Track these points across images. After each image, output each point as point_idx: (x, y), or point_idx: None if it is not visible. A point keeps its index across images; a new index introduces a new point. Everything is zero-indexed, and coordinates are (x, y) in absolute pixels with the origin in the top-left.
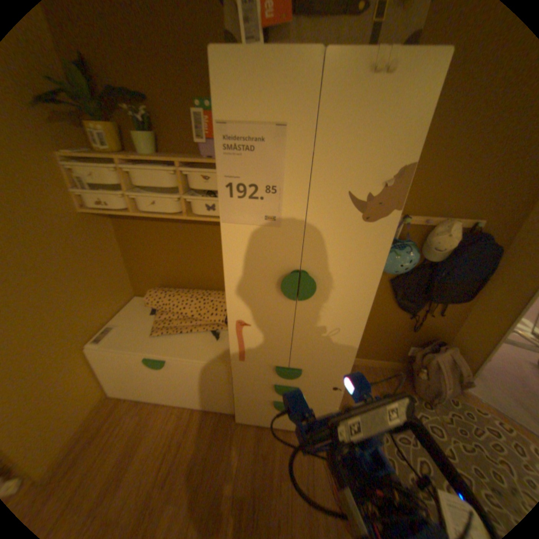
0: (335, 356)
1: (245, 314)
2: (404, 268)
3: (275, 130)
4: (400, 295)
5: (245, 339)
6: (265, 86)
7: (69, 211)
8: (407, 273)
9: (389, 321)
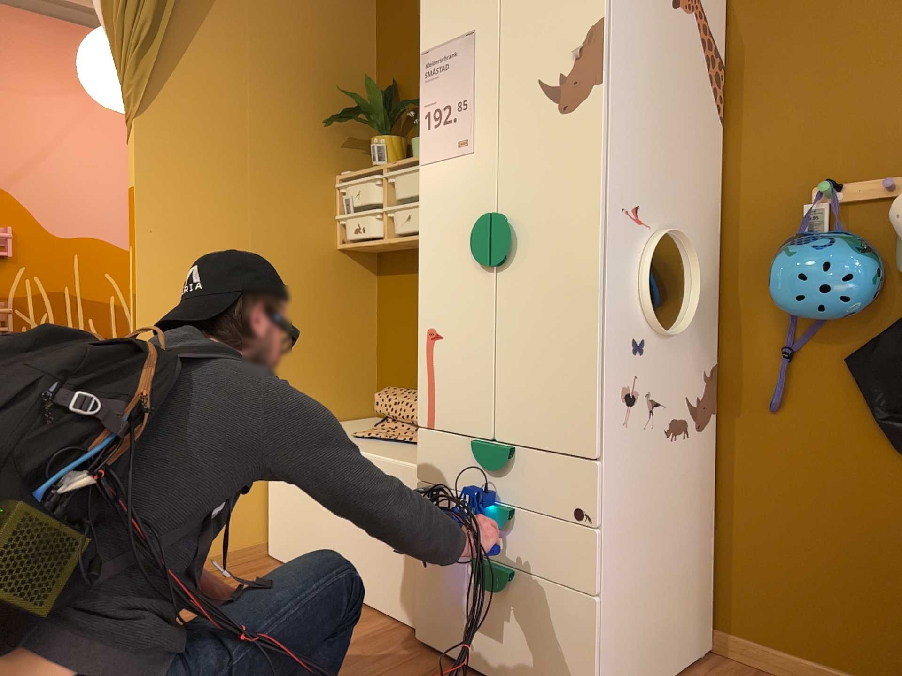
0: (564, 403)
1: (436, 315)
2: (816, 287)
3: (465, 41)
4: (882, 403)
5: (436, 370)
6: (457, 6)
7: (327, 242)
8: (883, 333)
9: (890, 509)
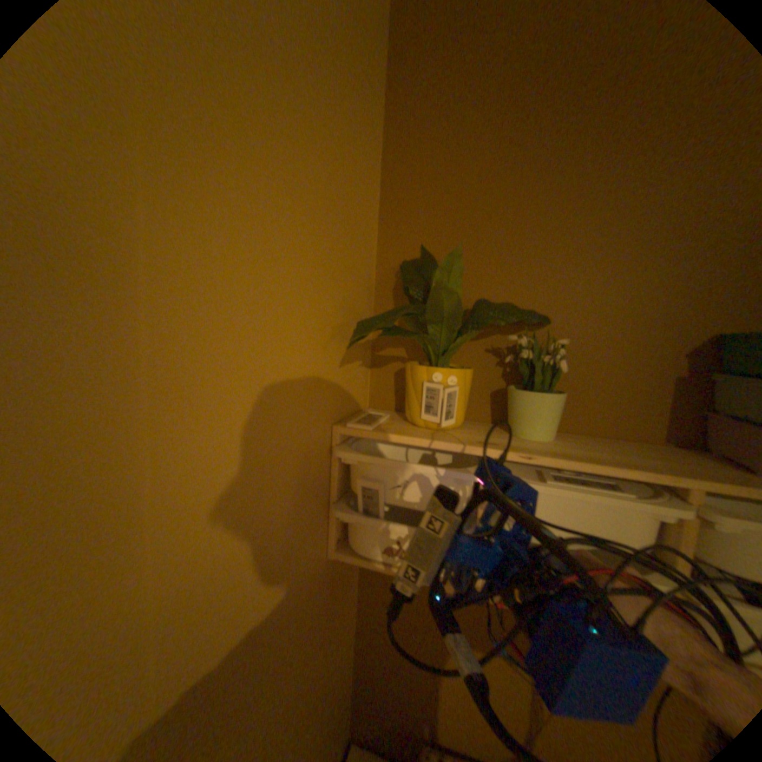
0: None
1: None
2: None
3: None
4: None
5: None
6: None
7: (322, 559)
8: None
9: None
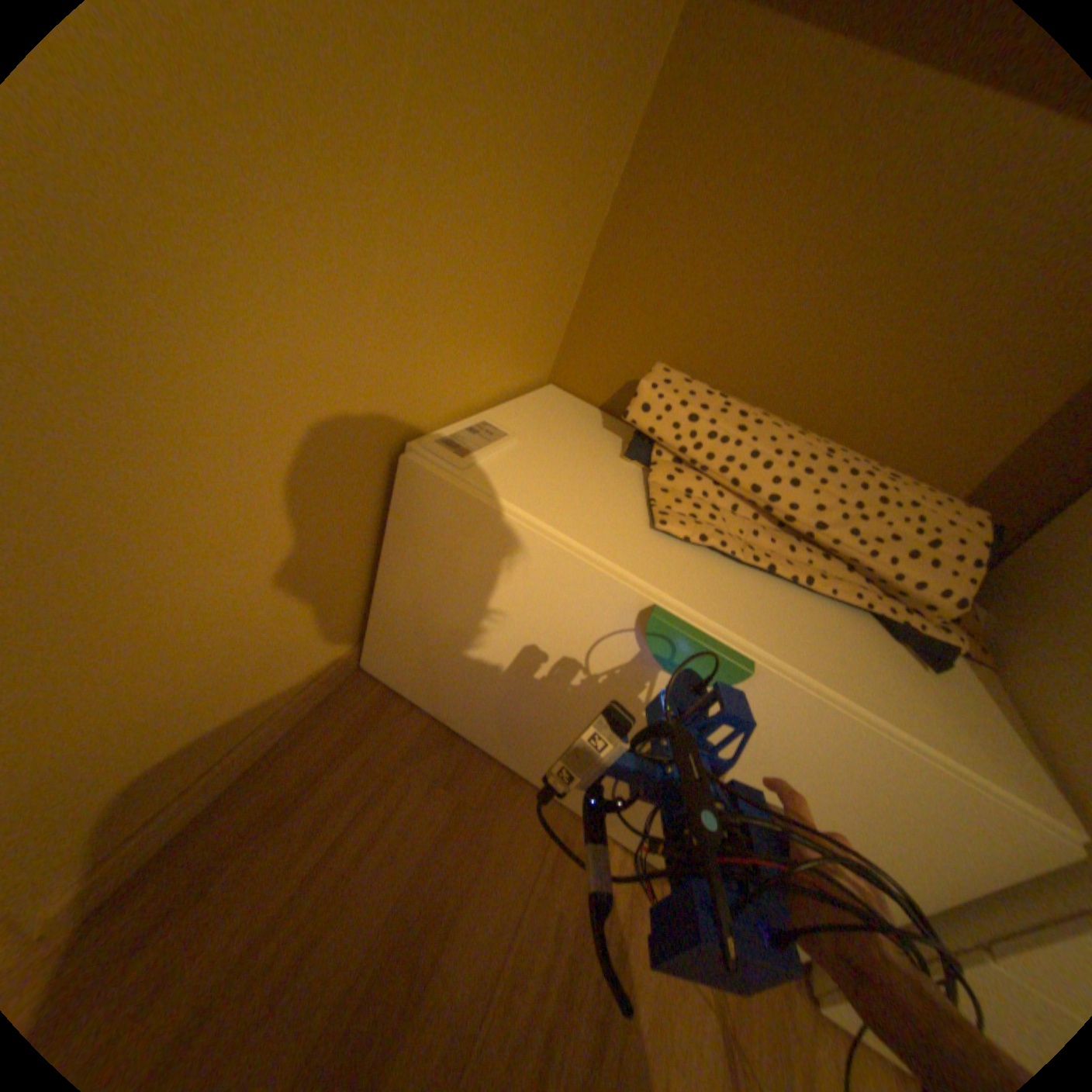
0: None
1: None
2: None
3: None
4: None
5: None
6: None
7: None
8: None
9: None
